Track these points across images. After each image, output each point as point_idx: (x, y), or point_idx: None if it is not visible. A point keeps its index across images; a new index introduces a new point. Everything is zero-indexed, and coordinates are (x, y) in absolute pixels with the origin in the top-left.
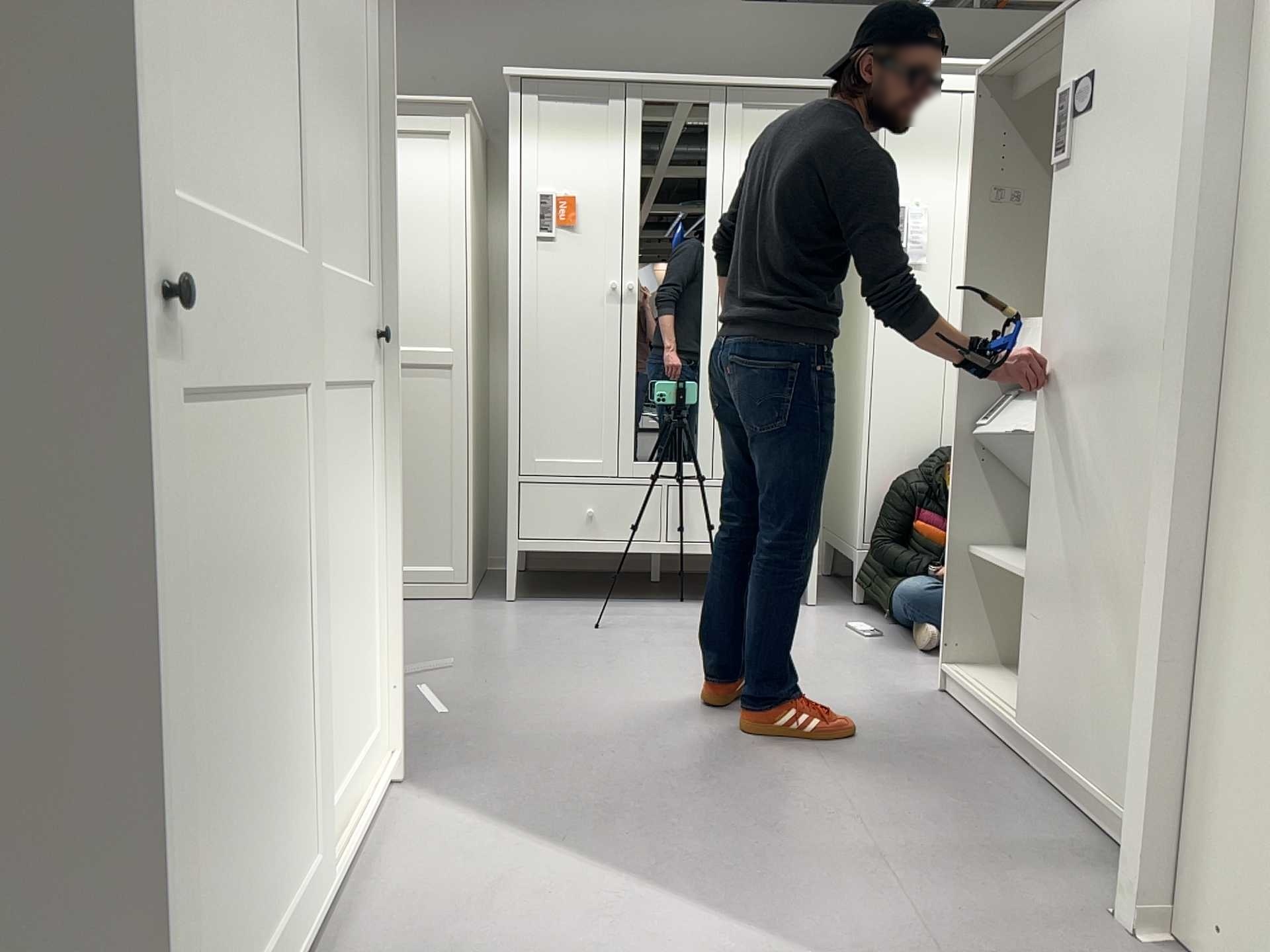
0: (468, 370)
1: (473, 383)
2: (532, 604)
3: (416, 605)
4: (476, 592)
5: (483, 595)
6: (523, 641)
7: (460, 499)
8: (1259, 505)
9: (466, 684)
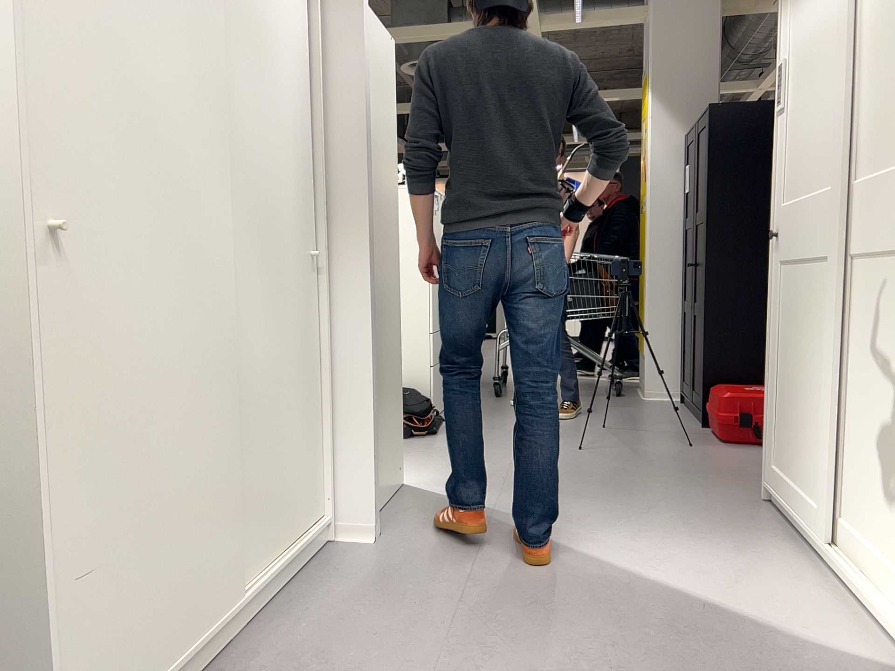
0: None
1: None
2: None
3: None
4: None
5: None
6: None
7: None
8: (371, 304)
9: None
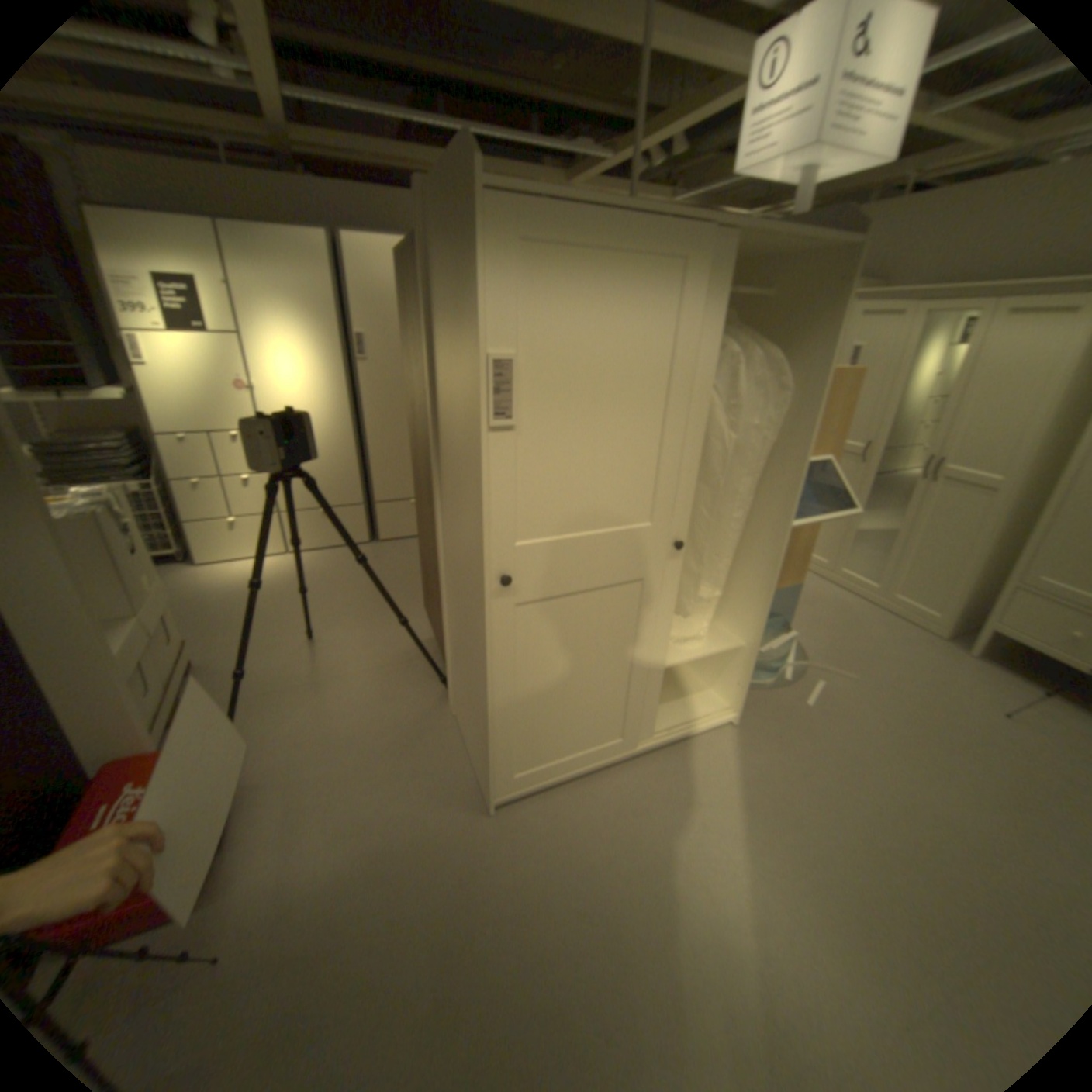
0: (1010, 498)
1: (1014, 507)
2: (988, 670)
3: (903, 627)
4: (958, 638)
5: (961, 643)
6: (933, 693)
7: (964, 580)
8: None
9: (851, 697)
